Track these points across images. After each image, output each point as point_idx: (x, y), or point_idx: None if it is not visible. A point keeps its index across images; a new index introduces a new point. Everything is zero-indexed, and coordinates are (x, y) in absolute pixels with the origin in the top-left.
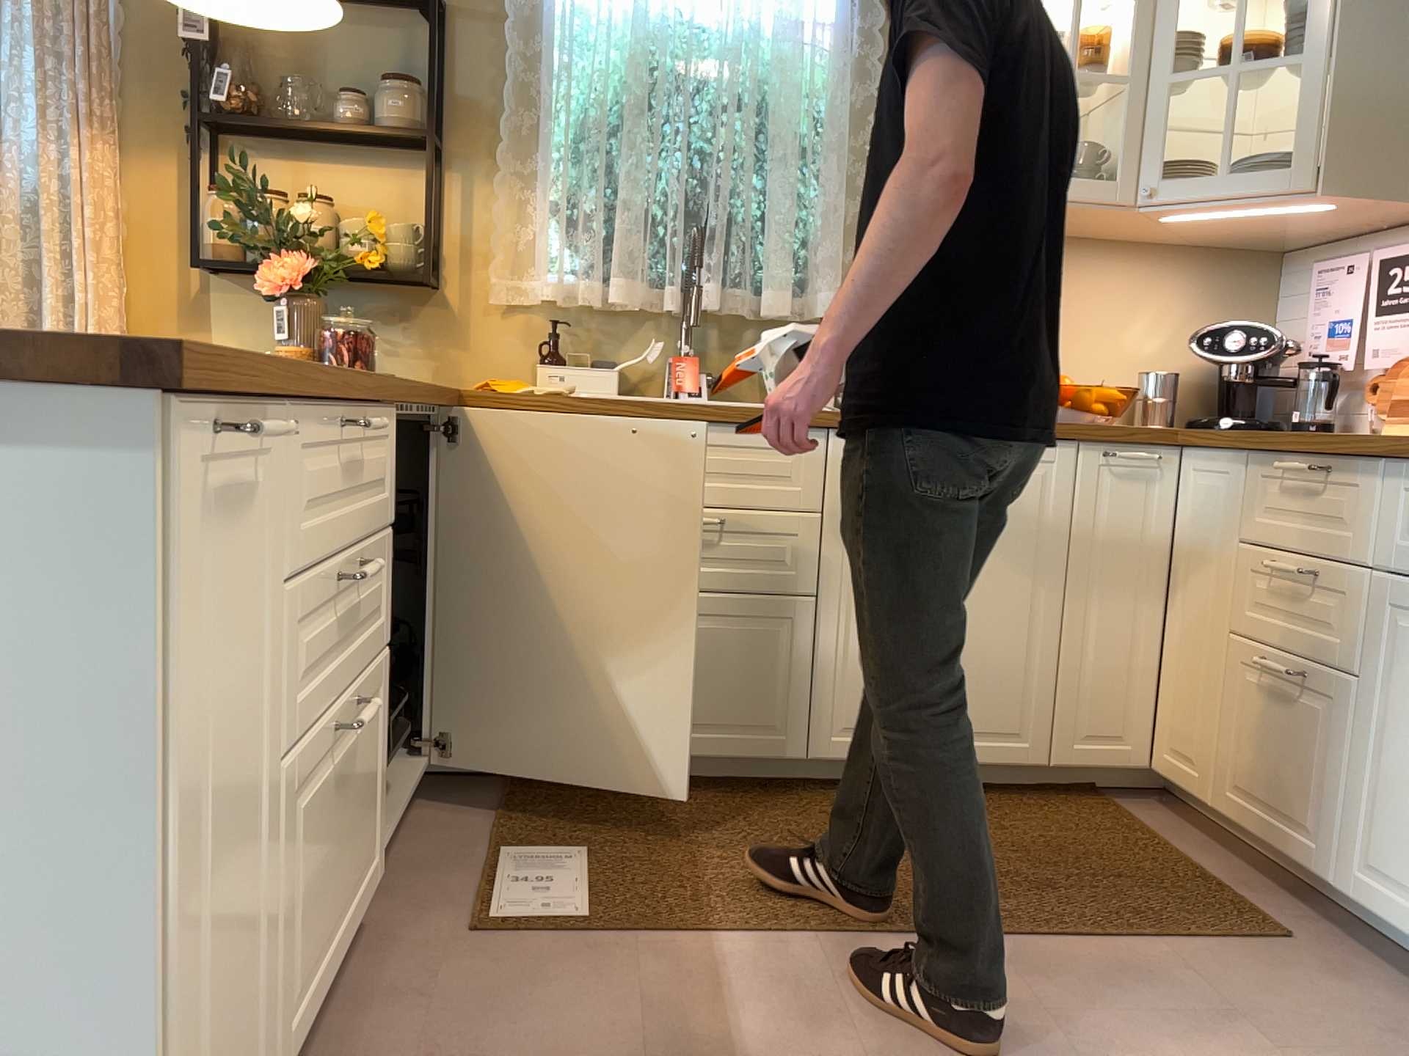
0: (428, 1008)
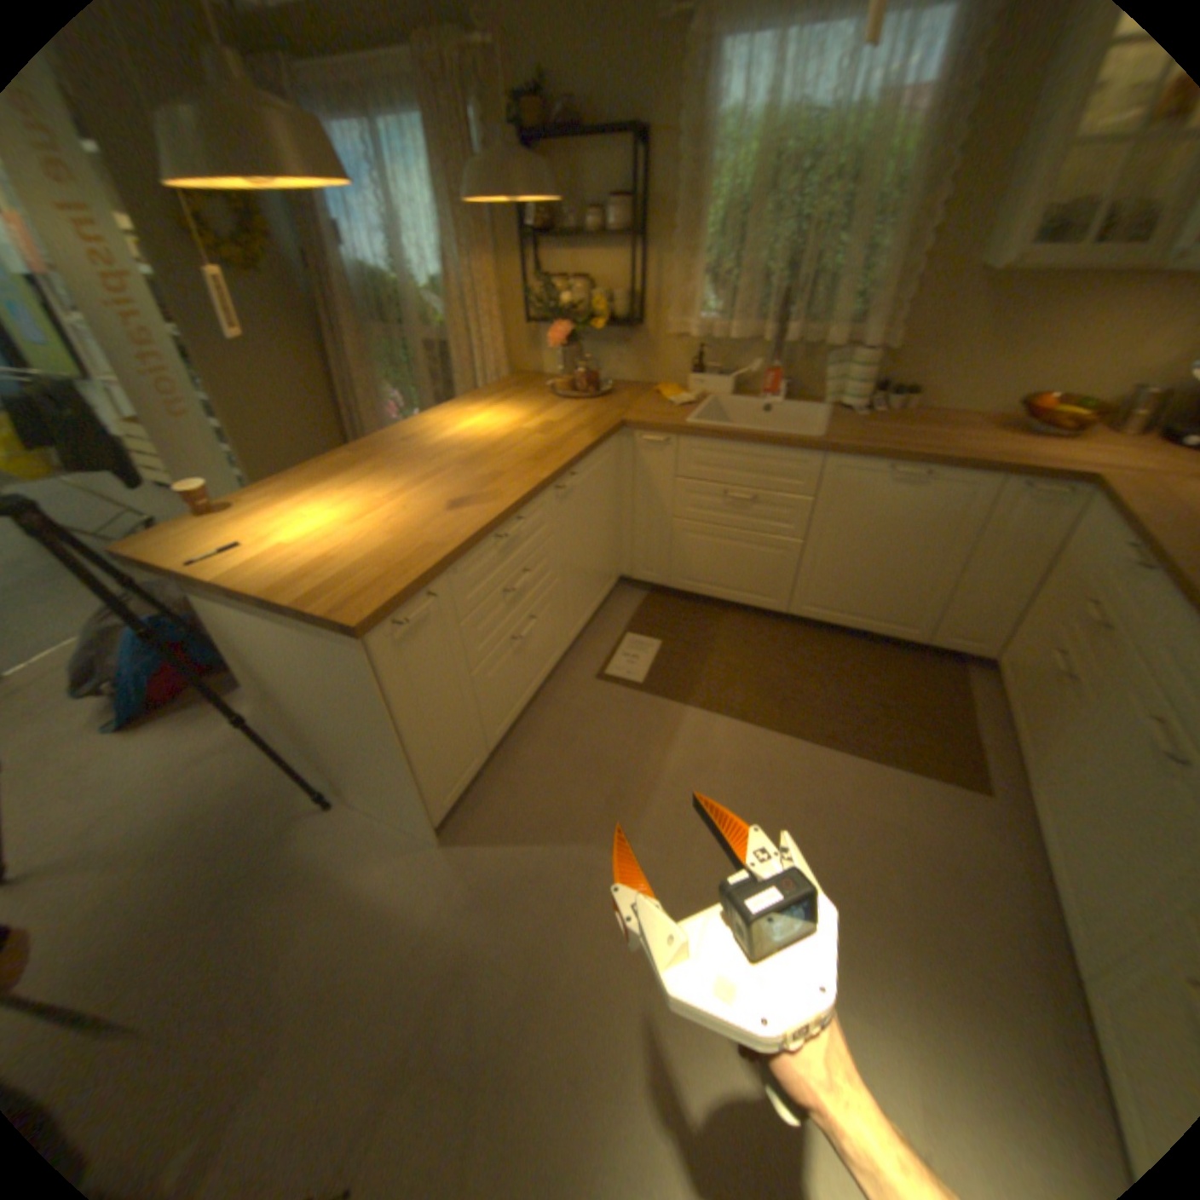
0: (569, 711)
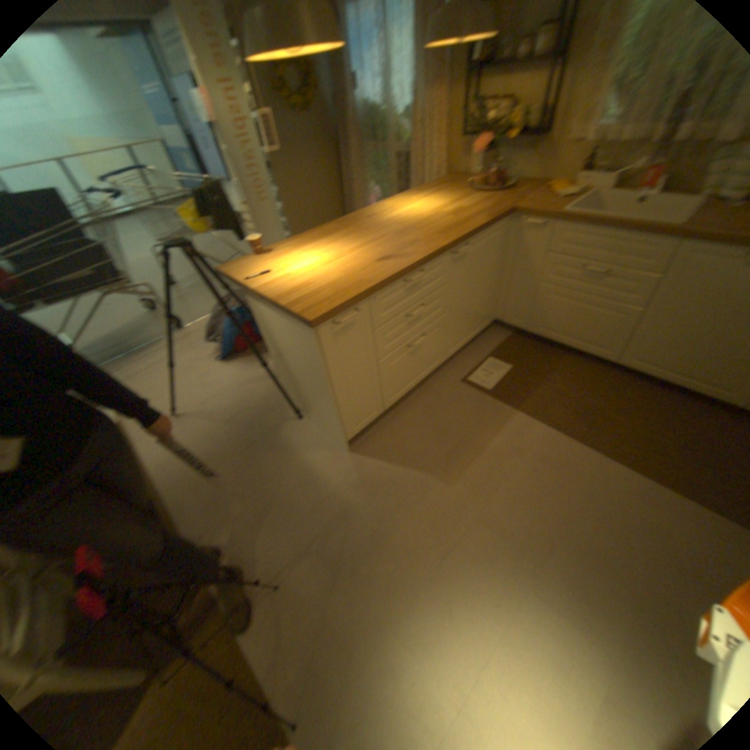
0: (439, 397)
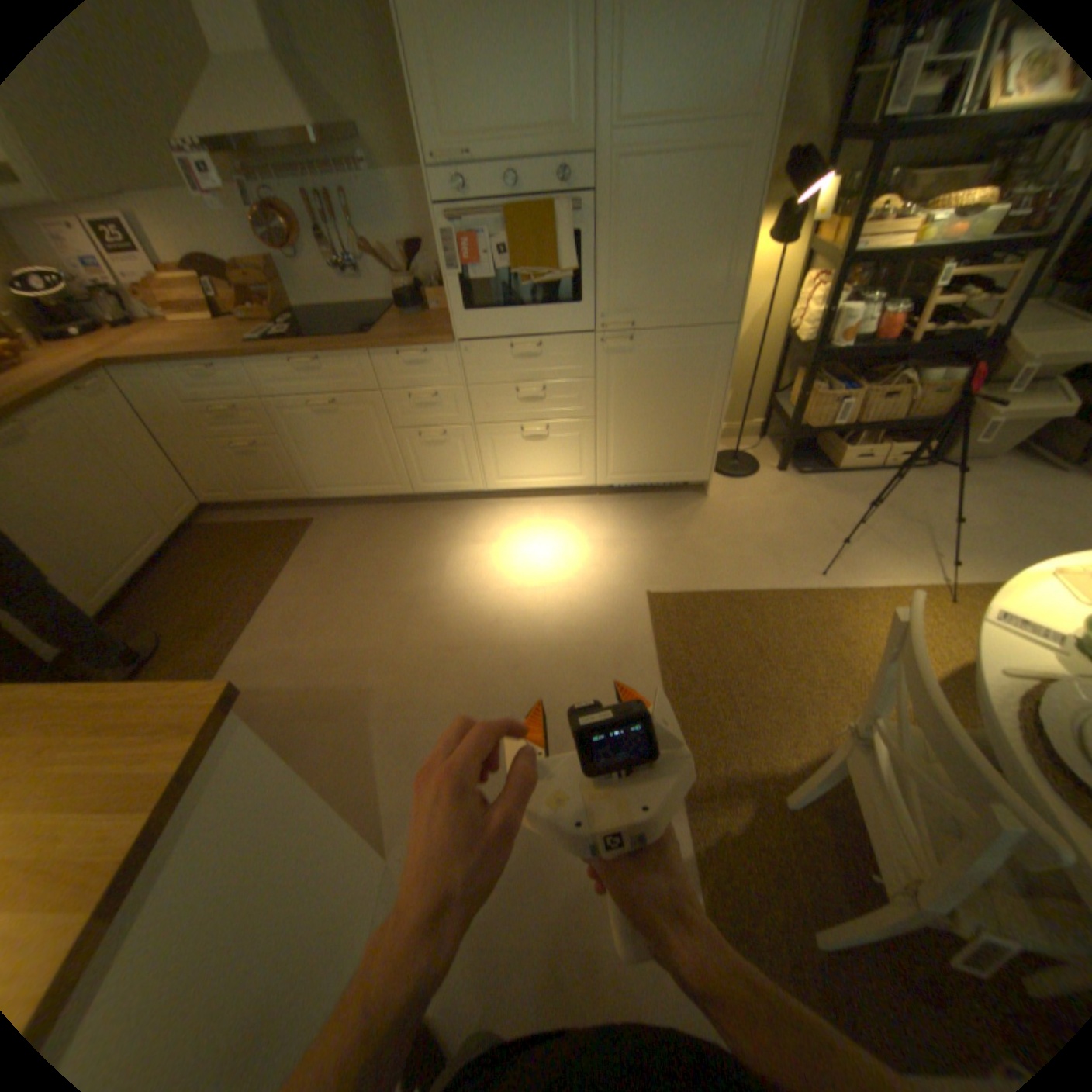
0: None
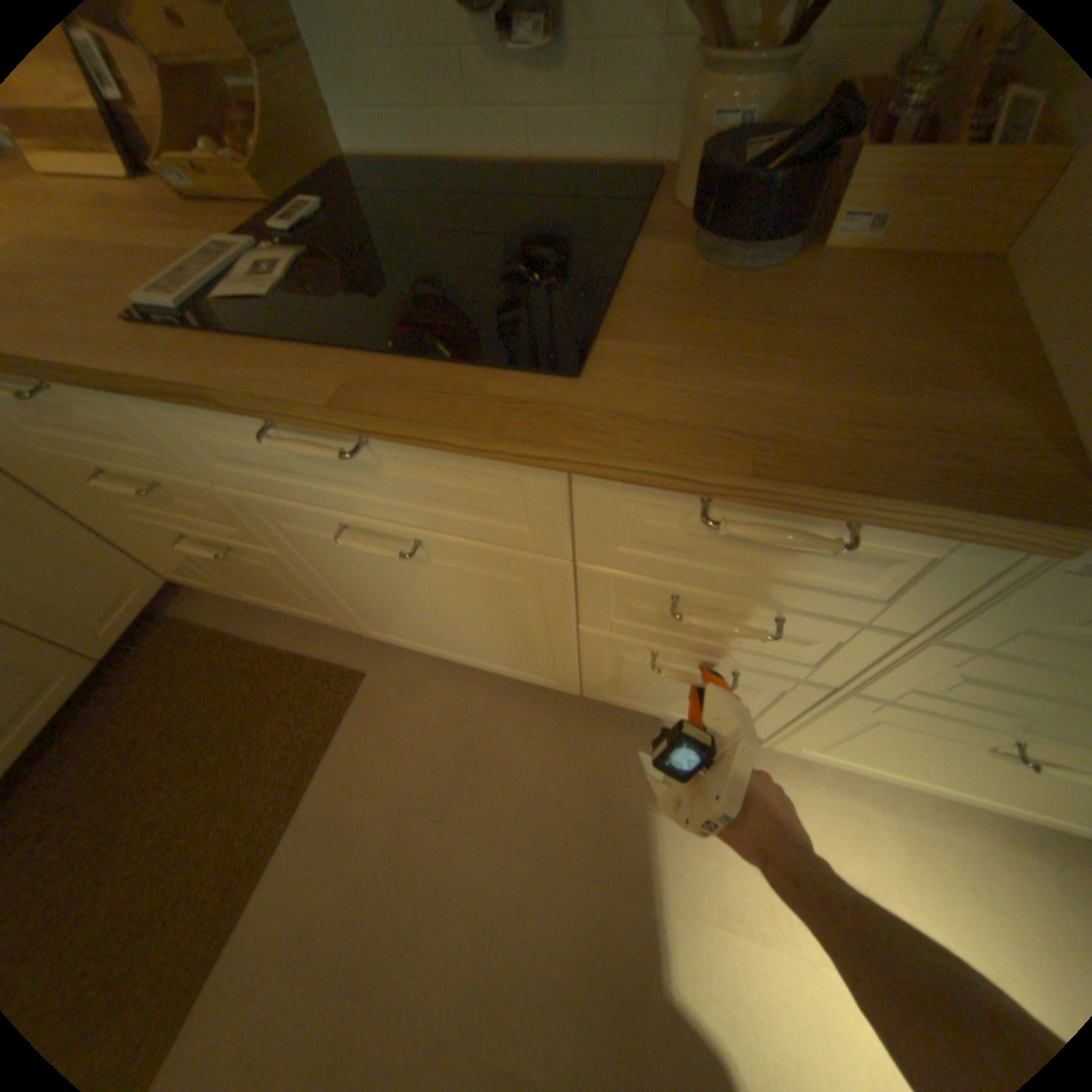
0: None
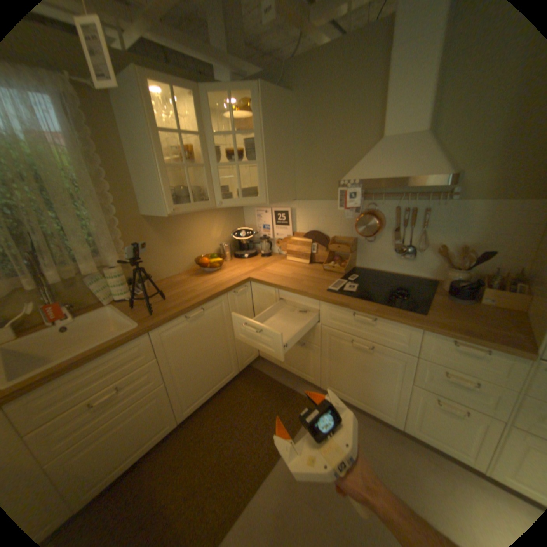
0: None
